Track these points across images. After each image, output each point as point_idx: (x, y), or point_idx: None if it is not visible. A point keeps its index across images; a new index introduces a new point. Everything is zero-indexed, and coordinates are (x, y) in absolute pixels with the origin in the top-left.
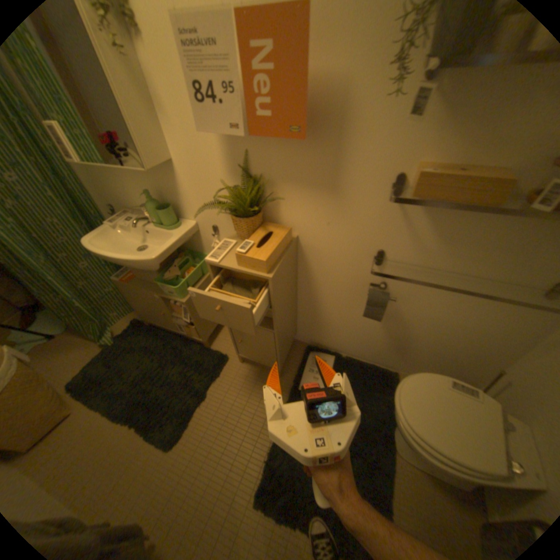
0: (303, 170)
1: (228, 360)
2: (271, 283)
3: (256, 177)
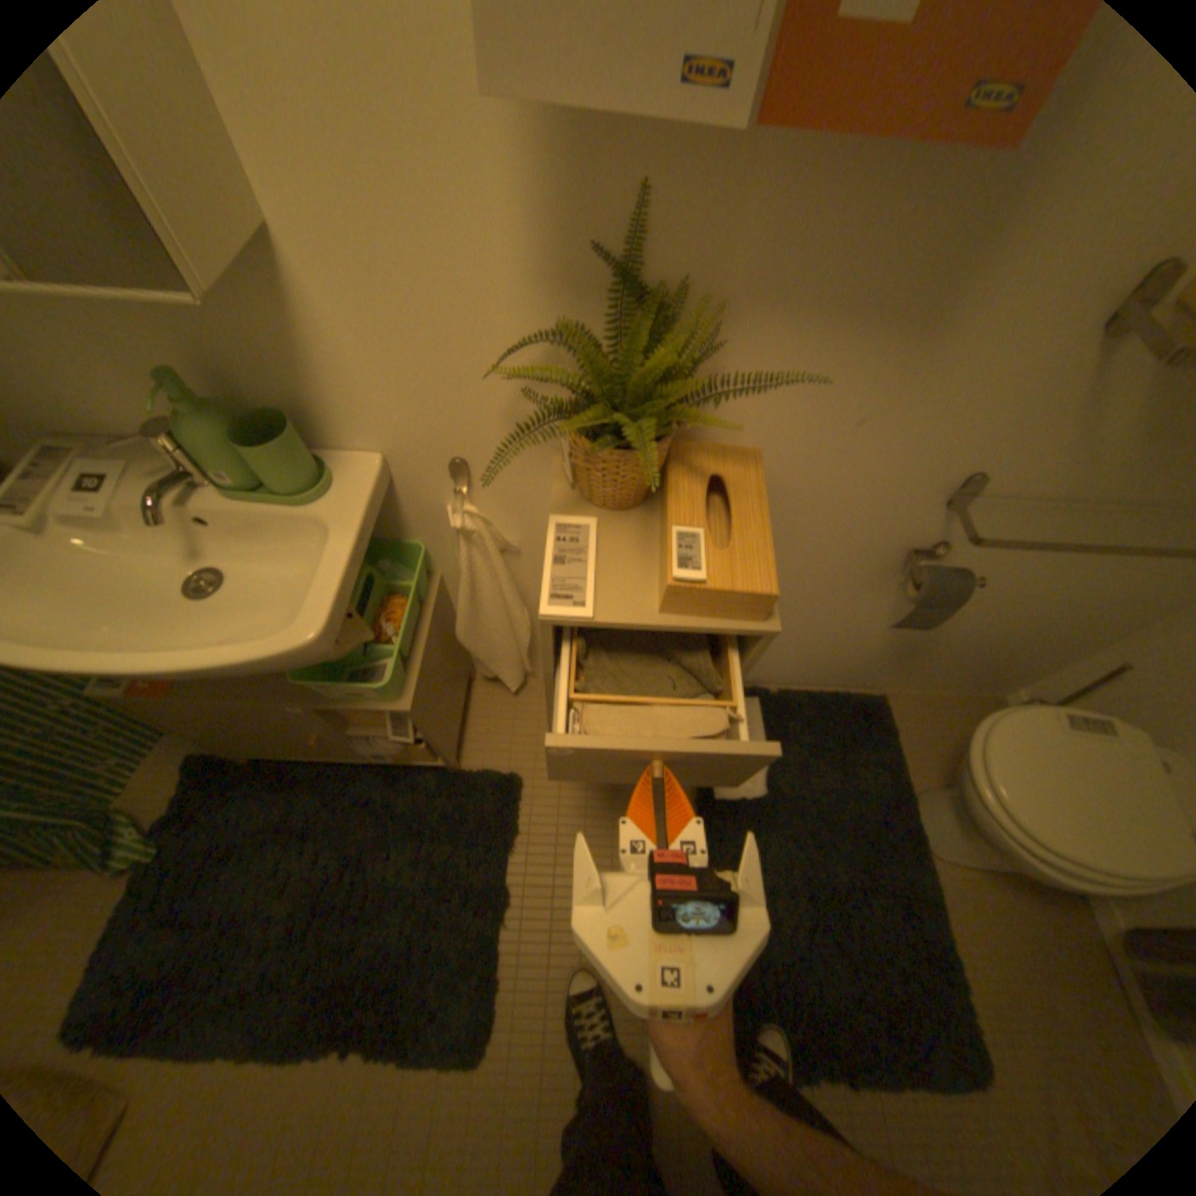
0: (845, 255)
1: (521, 785)
2: (760, 638)
3: (655, 289)
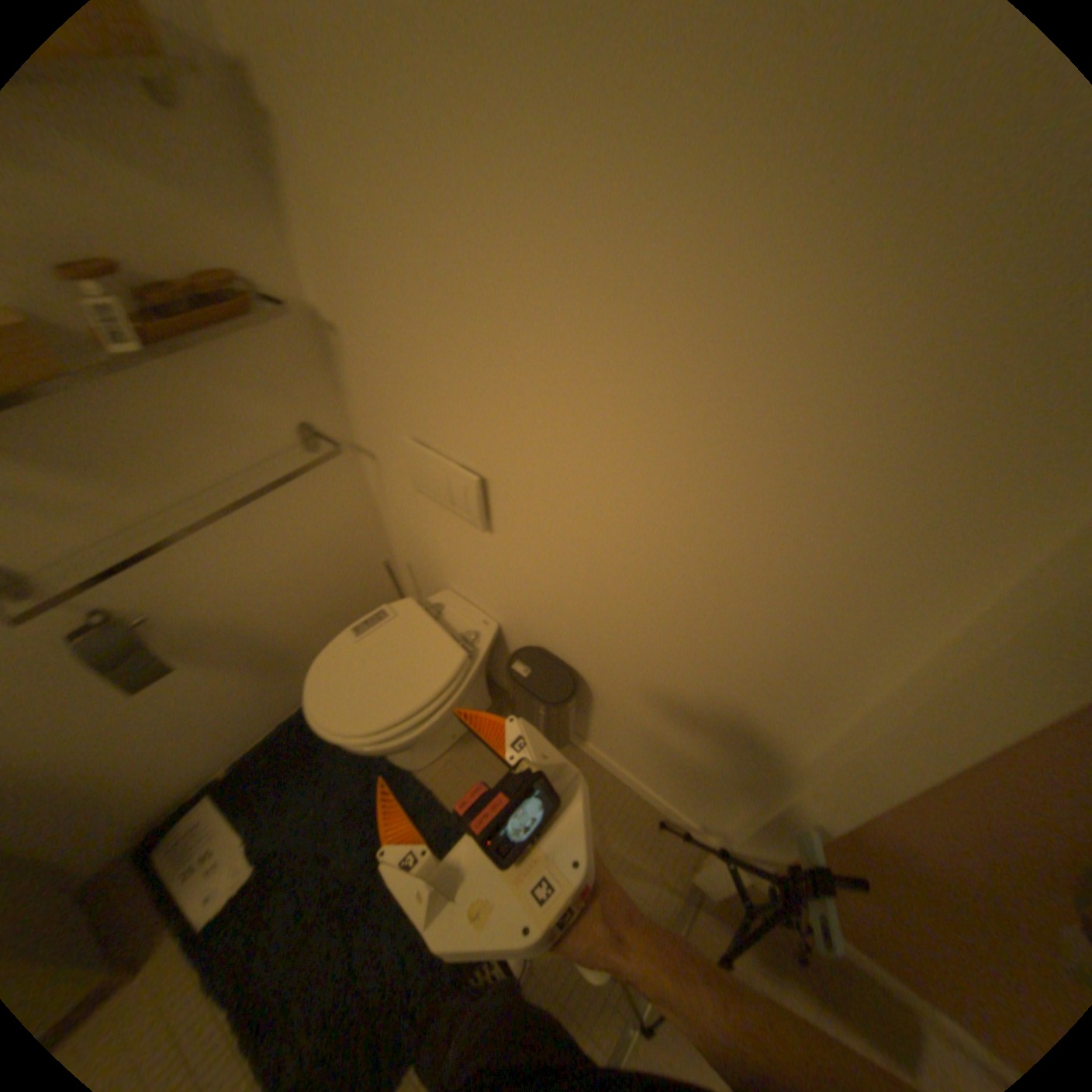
0: None
1: None
2: None
3: None
